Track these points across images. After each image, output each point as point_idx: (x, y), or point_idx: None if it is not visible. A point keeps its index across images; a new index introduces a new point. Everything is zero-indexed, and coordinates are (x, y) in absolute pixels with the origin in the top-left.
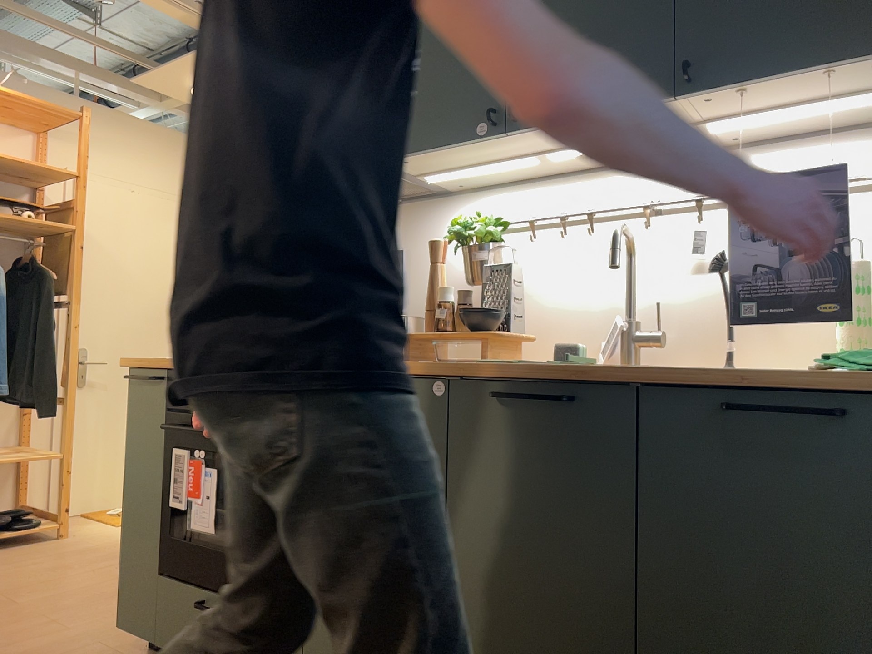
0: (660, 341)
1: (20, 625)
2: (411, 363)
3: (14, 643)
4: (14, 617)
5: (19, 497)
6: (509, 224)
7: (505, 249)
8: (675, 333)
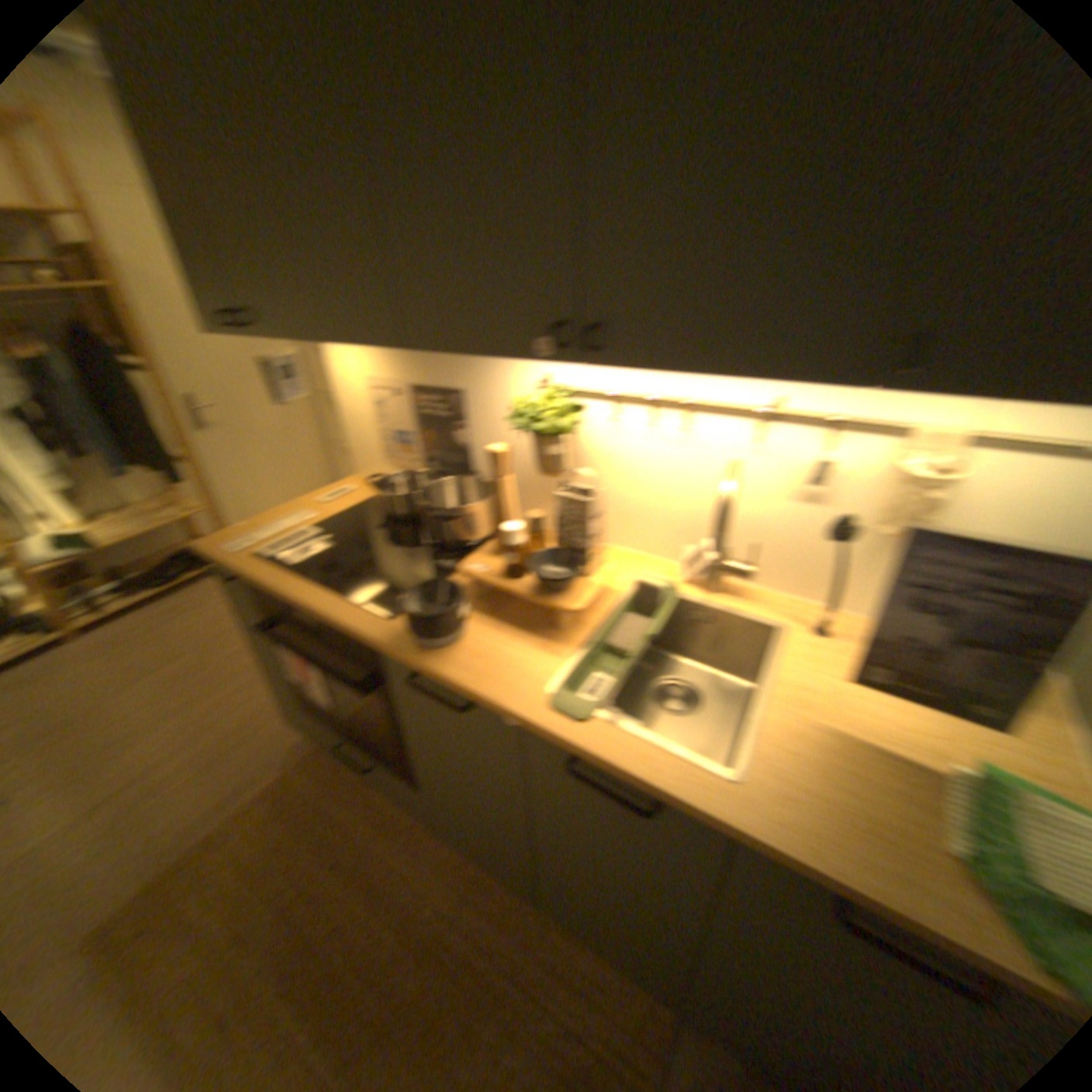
0: (747, 574)
1: (213, 697)
2: (474, 672)
3: (210, 723)
4: (207, 686)
5: (186, 531)
6: (581, 408)
7: (576, 435)
8: (764, 555)
